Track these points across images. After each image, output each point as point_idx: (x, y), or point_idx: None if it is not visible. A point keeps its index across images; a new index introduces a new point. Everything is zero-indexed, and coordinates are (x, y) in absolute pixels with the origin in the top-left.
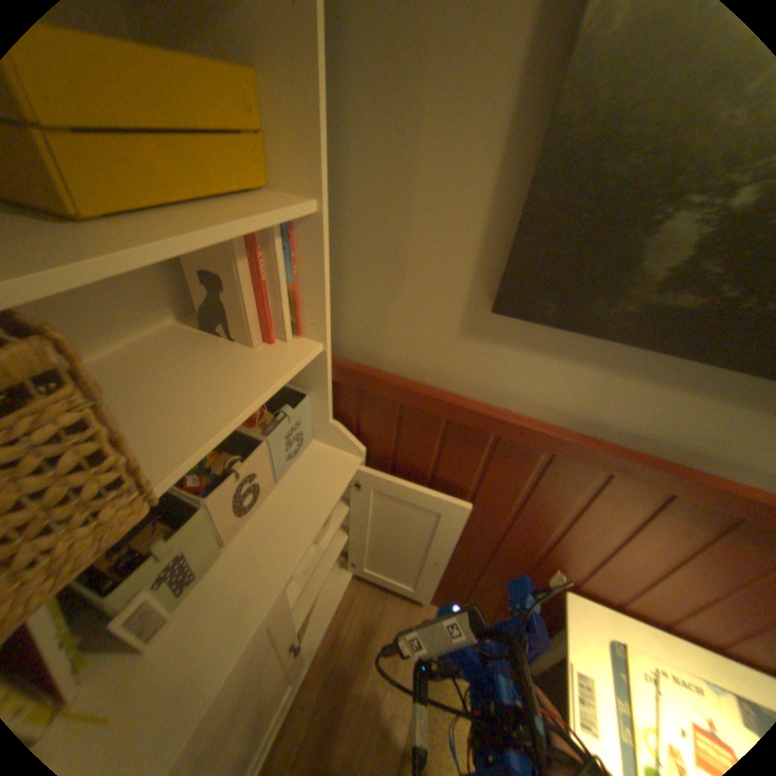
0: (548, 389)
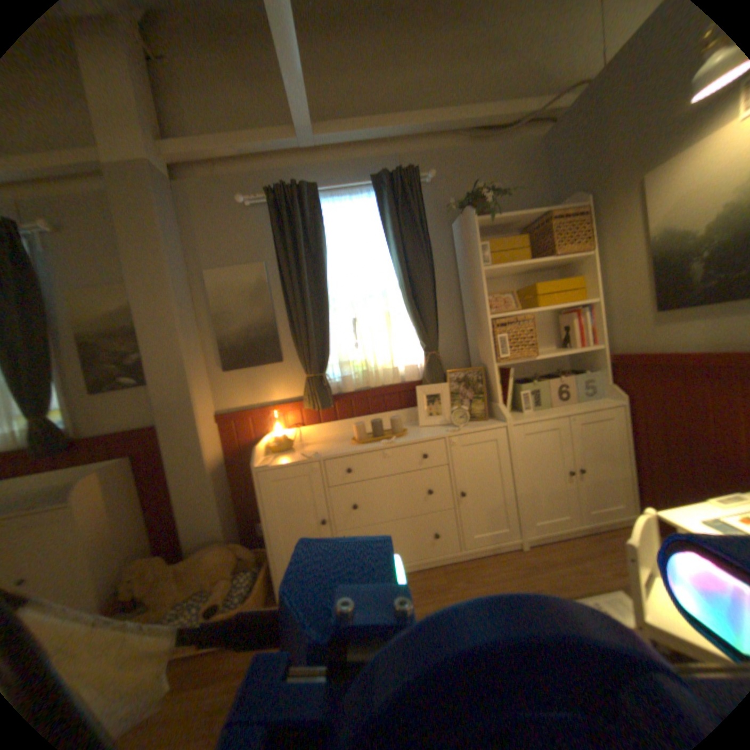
0: (692, 336)
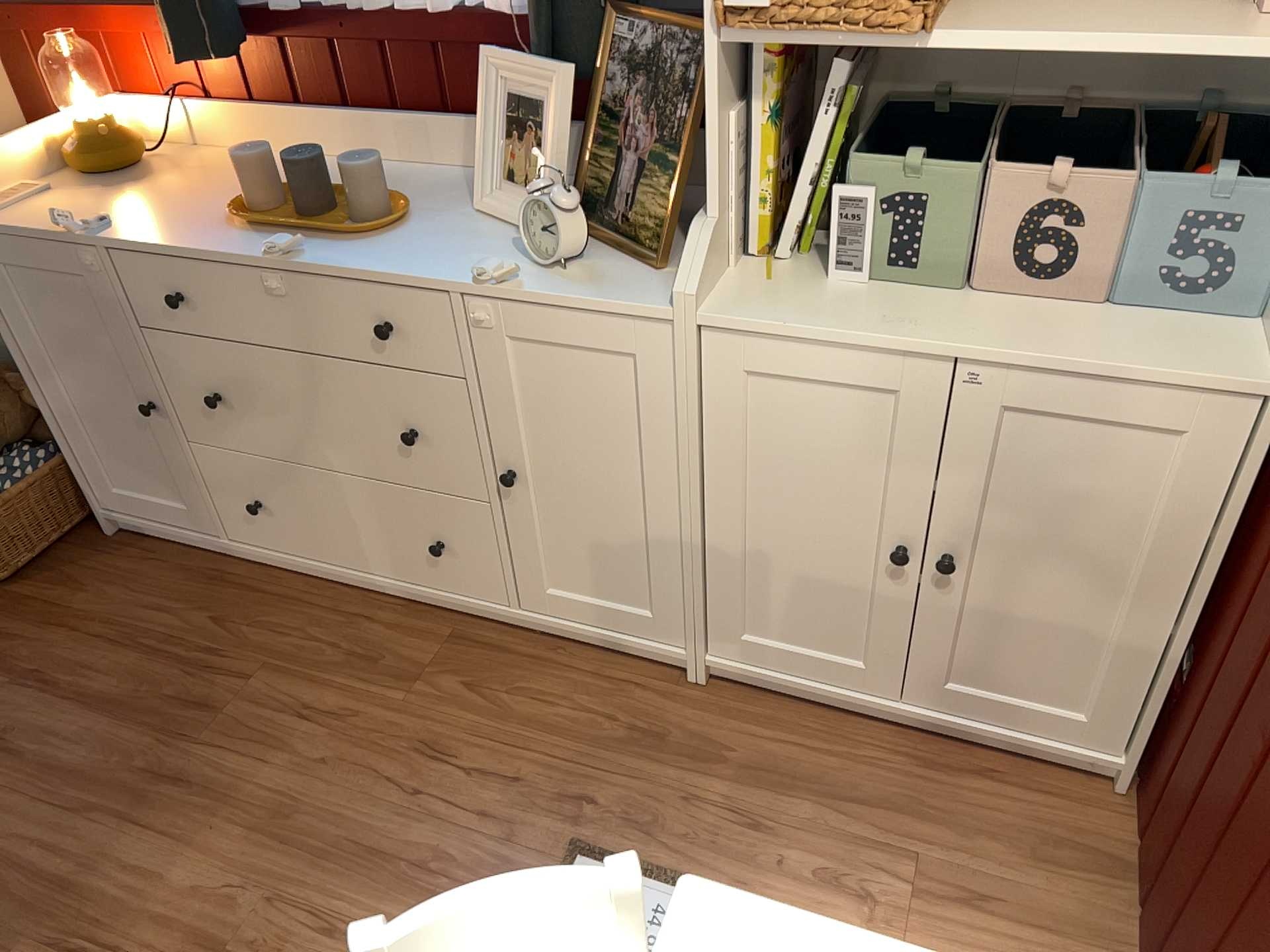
0: None
